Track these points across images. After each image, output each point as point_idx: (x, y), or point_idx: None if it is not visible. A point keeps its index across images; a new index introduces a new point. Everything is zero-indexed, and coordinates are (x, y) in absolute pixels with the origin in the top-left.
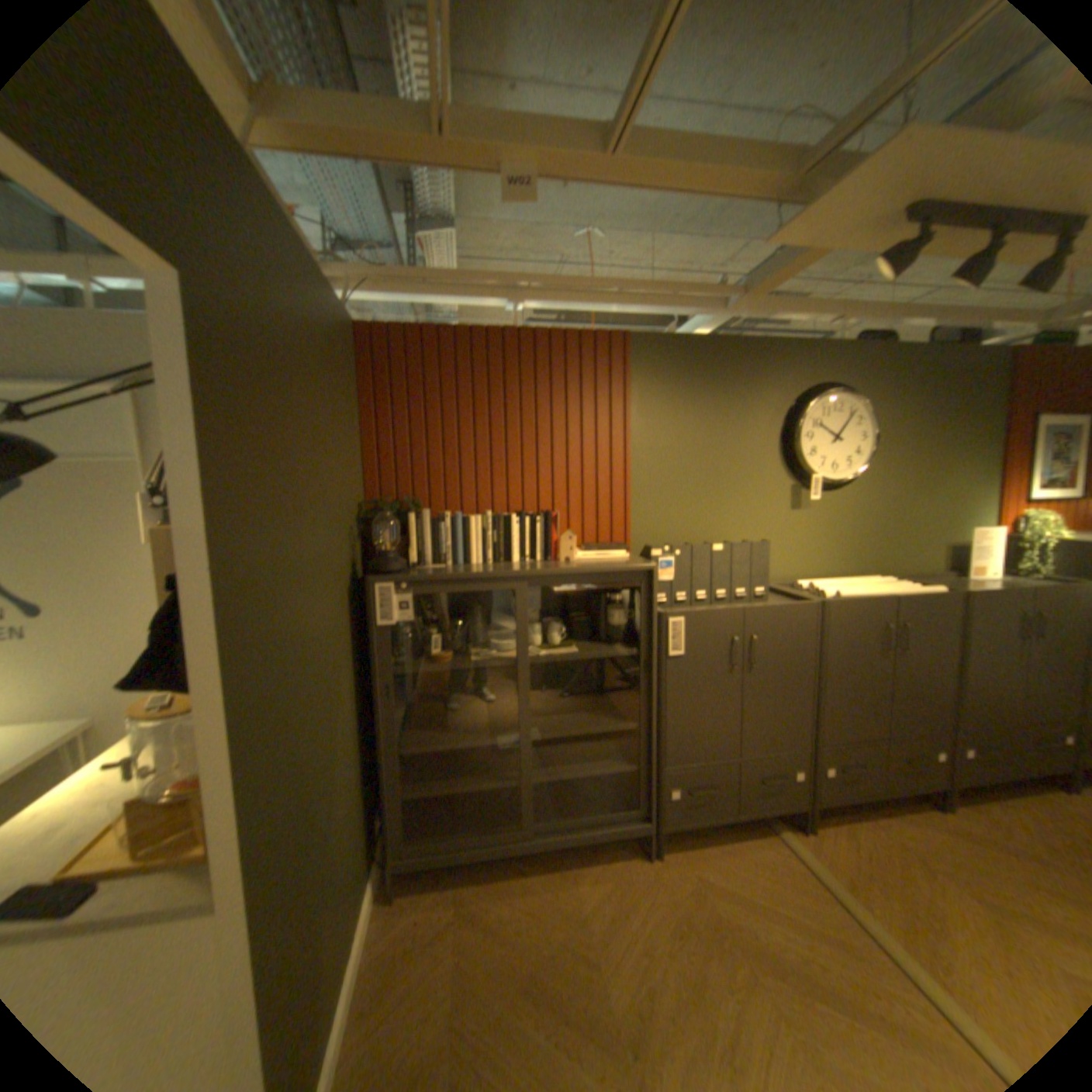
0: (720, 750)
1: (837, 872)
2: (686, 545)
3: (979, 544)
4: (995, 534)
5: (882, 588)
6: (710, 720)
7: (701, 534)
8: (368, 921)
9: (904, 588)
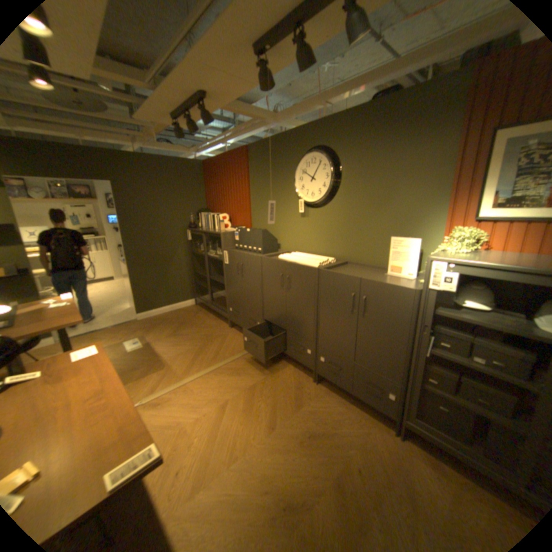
0: (238, 301)
1: (248, 355)
2: (240, 228)
3: (393, 248)
4: (406, 243)
5: (299, 259)
6: (235, 289)
7: (269, 226)
8: (189, 305)
9: (304, 261)
